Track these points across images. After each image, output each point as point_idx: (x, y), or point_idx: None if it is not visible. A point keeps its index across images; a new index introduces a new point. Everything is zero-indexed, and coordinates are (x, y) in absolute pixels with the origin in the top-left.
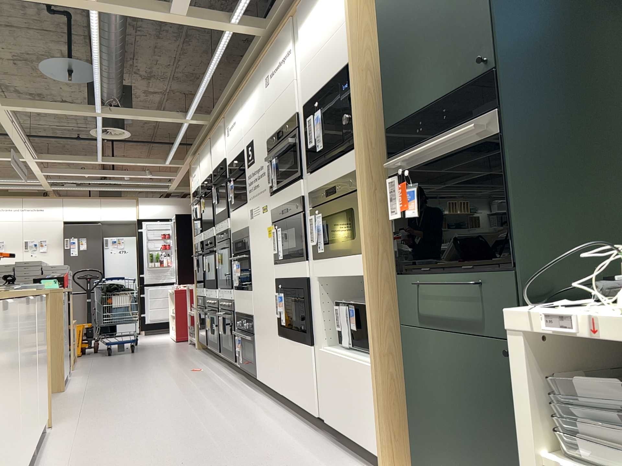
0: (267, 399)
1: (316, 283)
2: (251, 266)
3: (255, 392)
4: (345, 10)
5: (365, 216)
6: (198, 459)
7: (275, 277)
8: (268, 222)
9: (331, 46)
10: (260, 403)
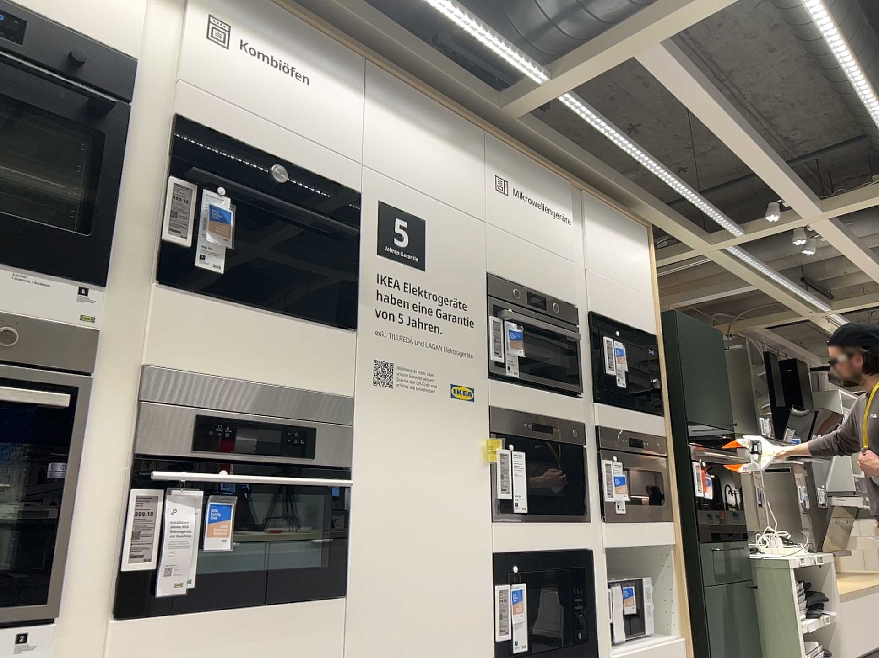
0: None
1: (597, 556)
2: (361, 517)
3: None
4: (647, 284)
5: (671, 484)
6: None
7: (493, 548)
8: (475, 425)
9: (634, 295)
10: None
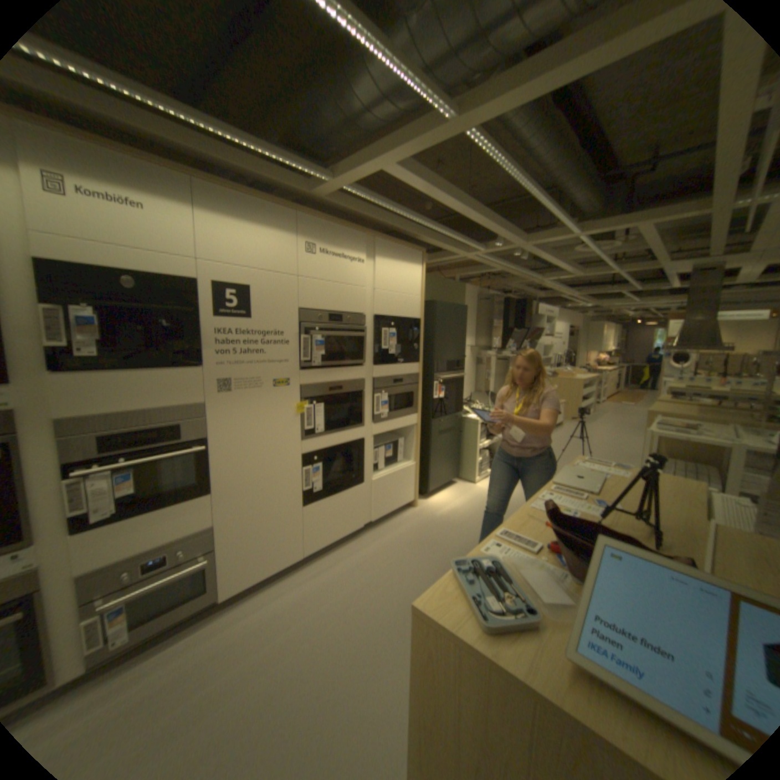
0: (262, 595)
1: (367, 440)
2: (215, 459)
3: (221, 620)
4: (418, 290)
5: (417, 397)
6: (422, 577)
7: (300, 453)
8: (288, 398)
9: (406, 299)
10: (279, 595)
